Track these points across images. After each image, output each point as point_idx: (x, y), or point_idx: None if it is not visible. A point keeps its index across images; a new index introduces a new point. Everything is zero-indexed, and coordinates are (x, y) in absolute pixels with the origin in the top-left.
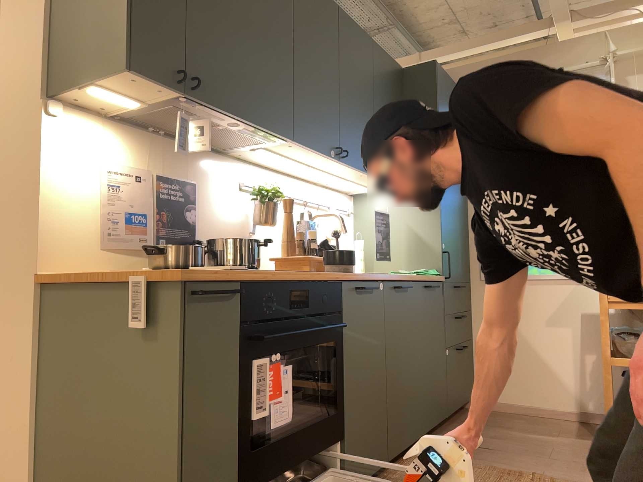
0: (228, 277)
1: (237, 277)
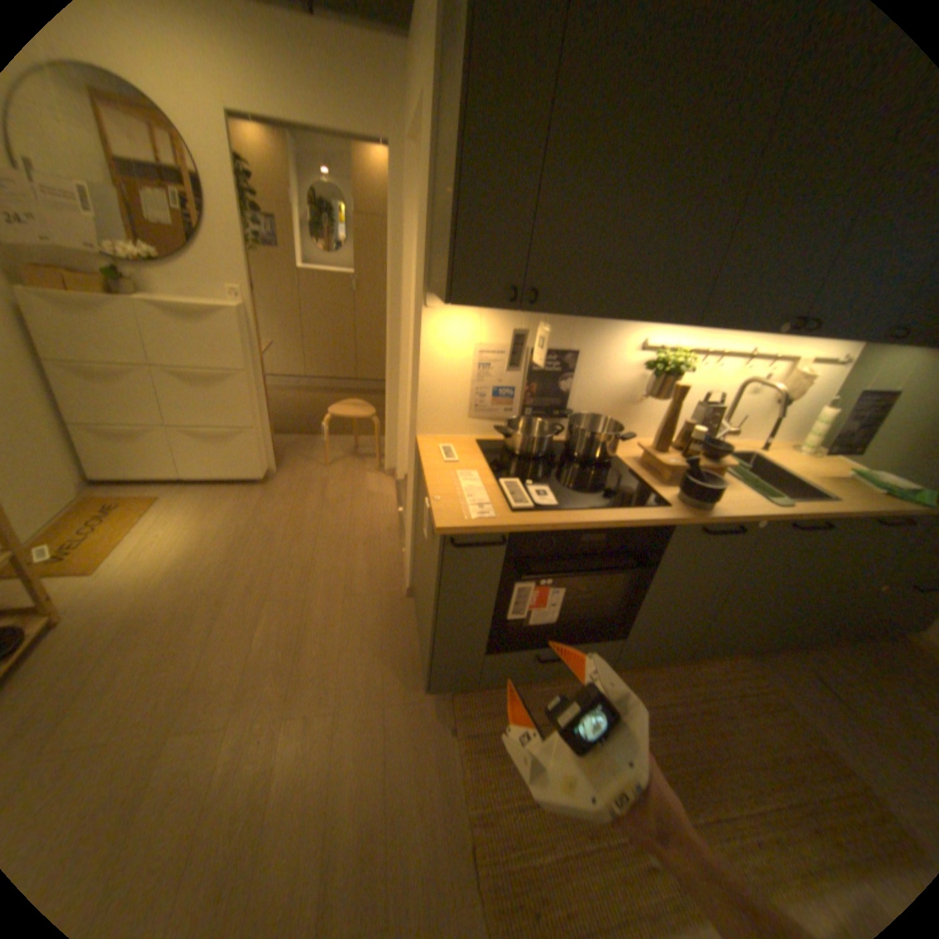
0: (493, 530)
1: (509, 525)
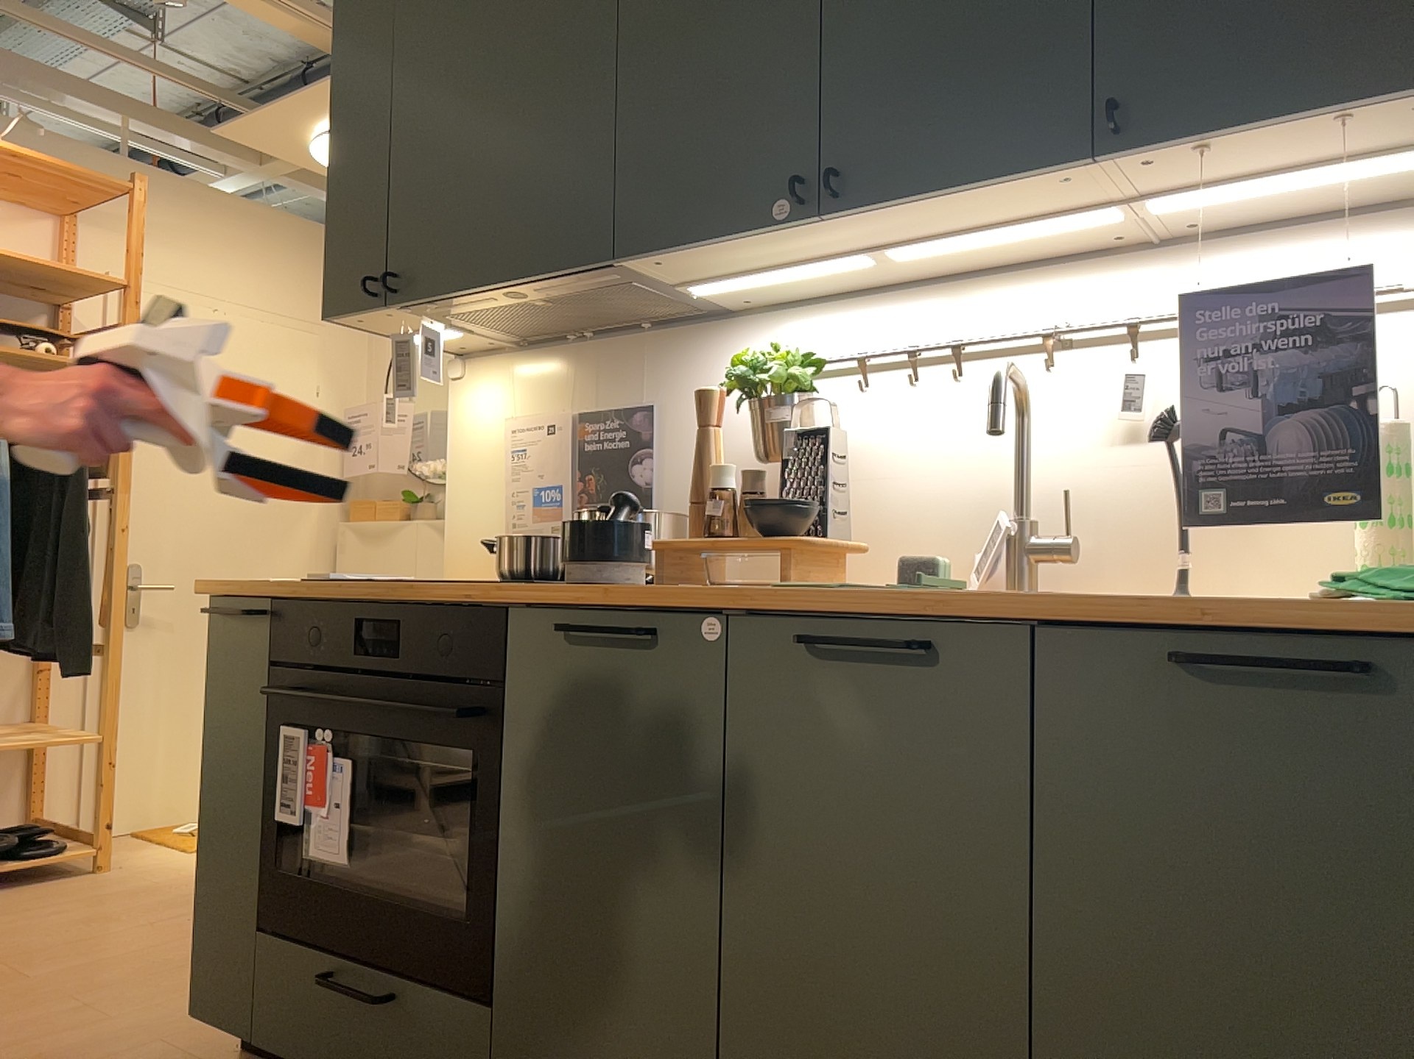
0: (248, 590)
1: (276, 591)
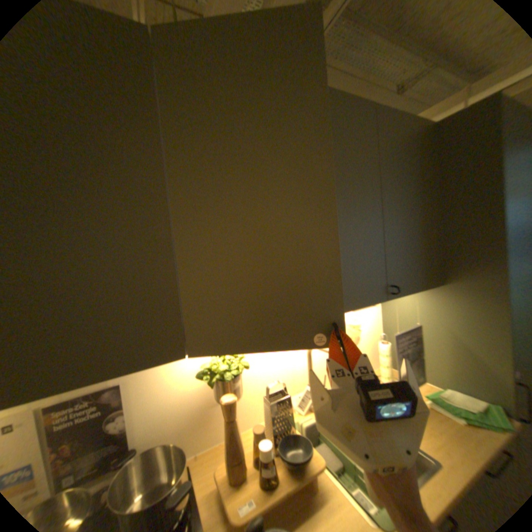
0: None
1: None
